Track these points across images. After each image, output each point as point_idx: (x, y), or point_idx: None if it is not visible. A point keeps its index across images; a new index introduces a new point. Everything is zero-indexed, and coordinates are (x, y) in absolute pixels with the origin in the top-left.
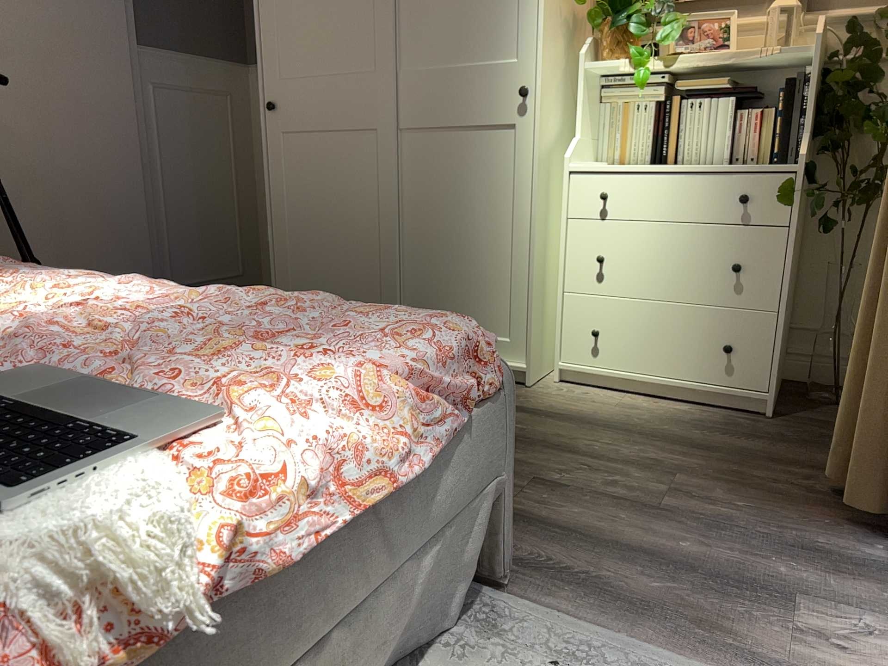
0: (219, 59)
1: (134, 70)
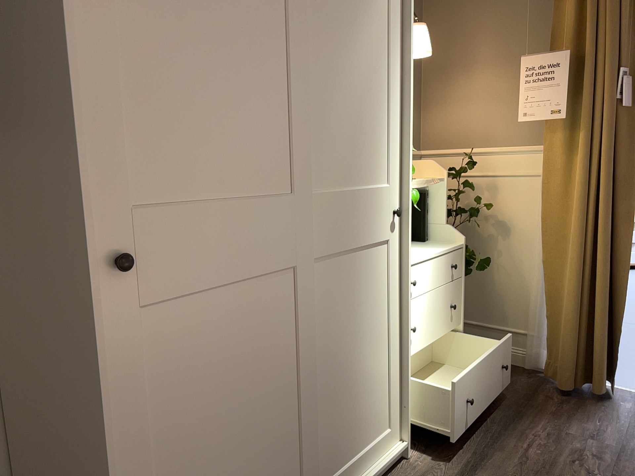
0: None
1: None
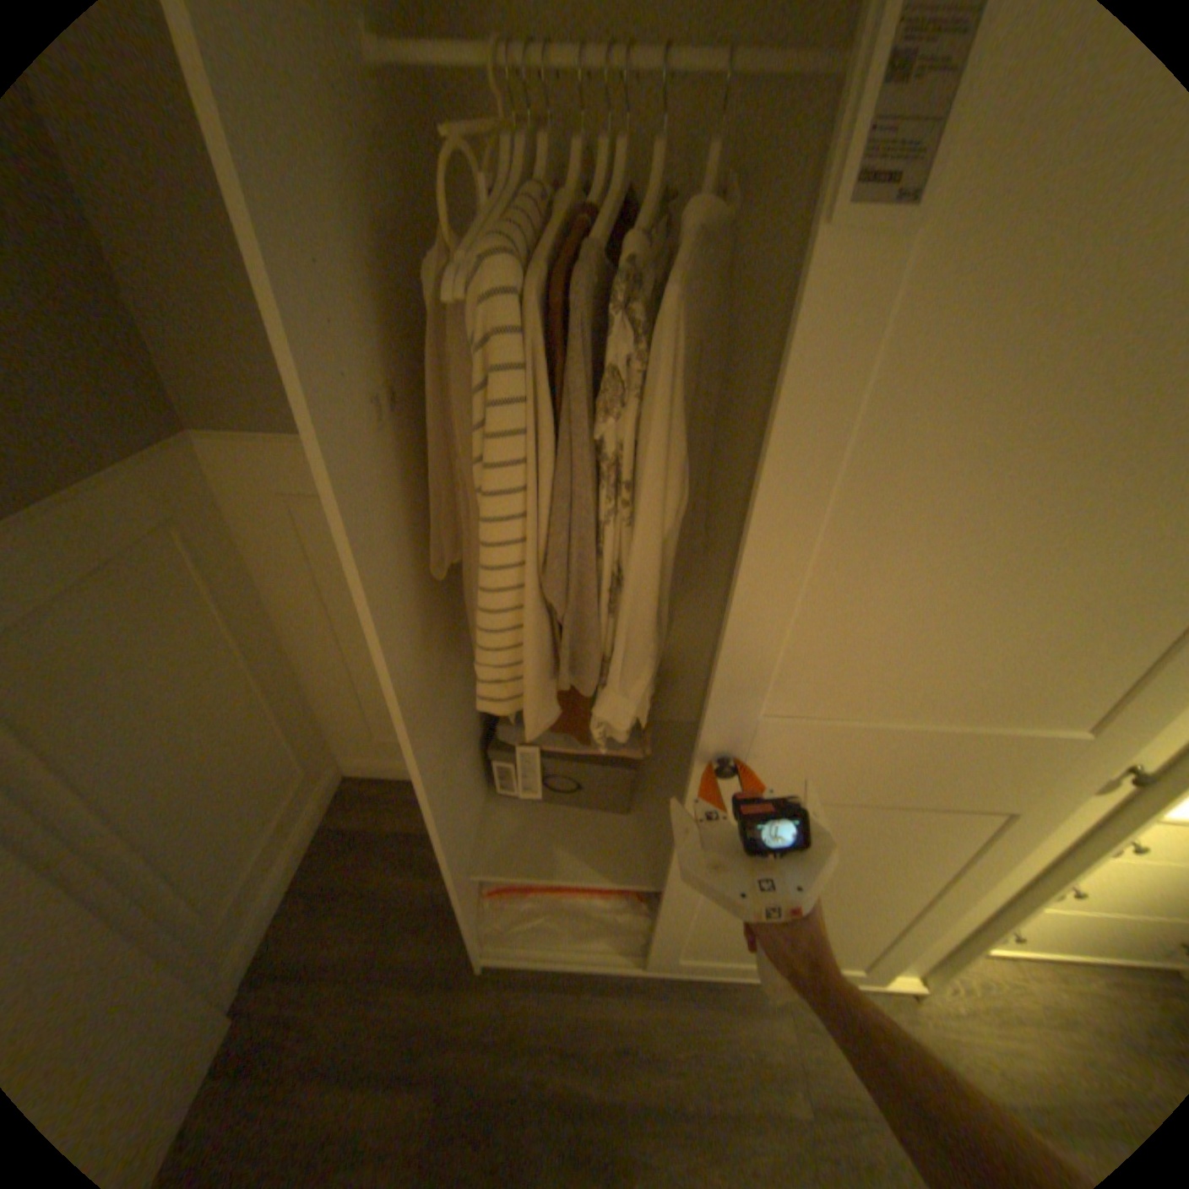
0: (110, 473)
1: None
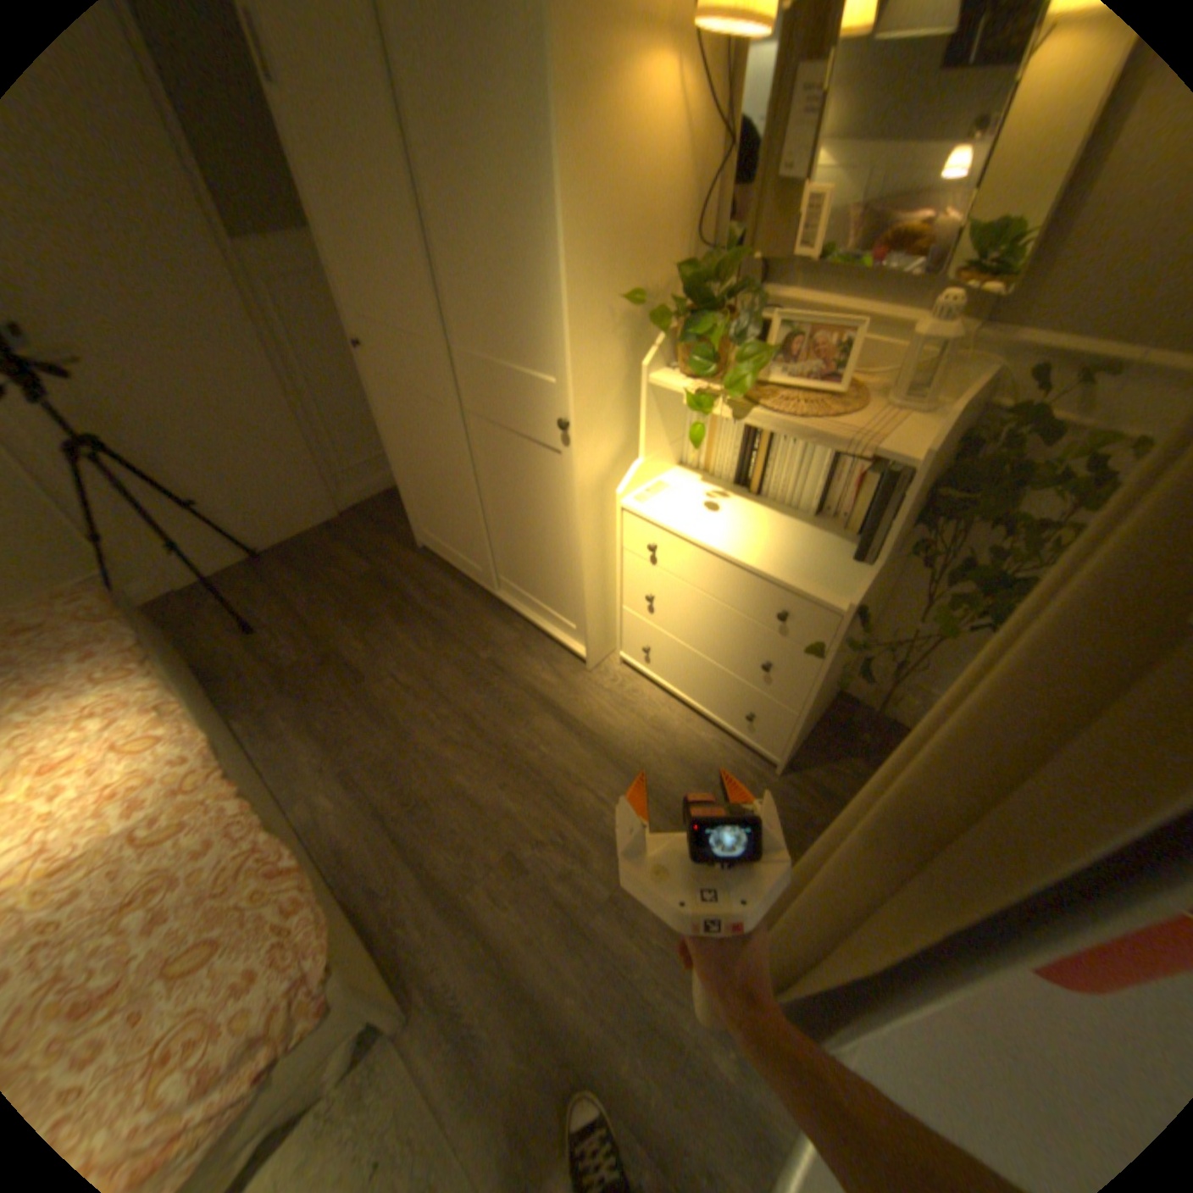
0: None
1: (231, 273)
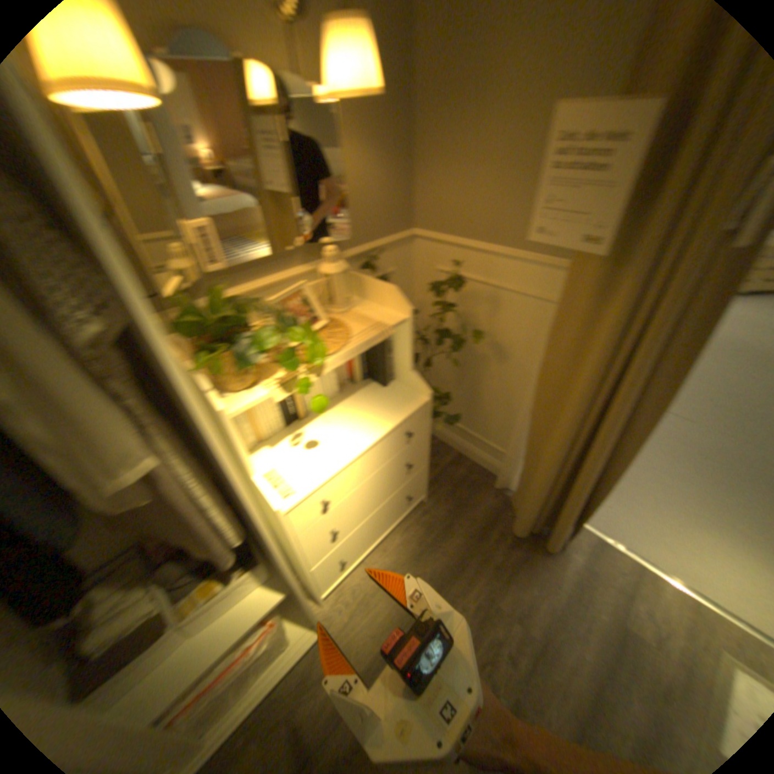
0: None
1: None
